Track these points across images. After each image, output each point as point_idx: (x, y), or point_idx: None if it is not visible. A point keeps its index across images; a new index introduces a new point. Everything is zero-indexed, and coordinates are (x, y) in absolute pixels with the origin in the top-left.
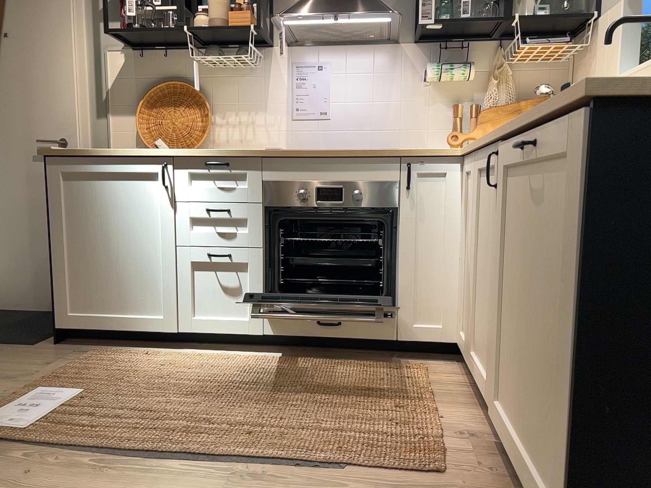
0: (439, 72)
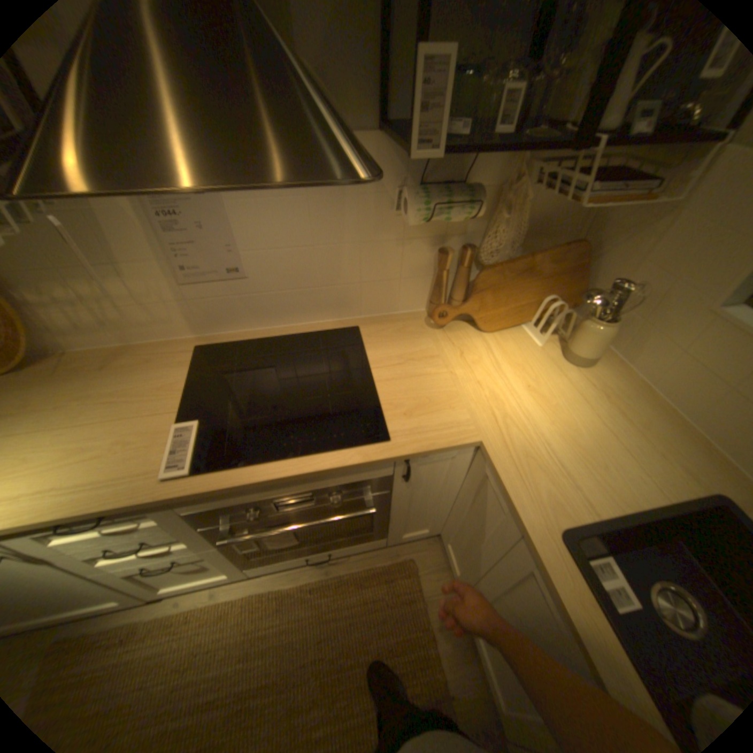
0: (431, 215)
